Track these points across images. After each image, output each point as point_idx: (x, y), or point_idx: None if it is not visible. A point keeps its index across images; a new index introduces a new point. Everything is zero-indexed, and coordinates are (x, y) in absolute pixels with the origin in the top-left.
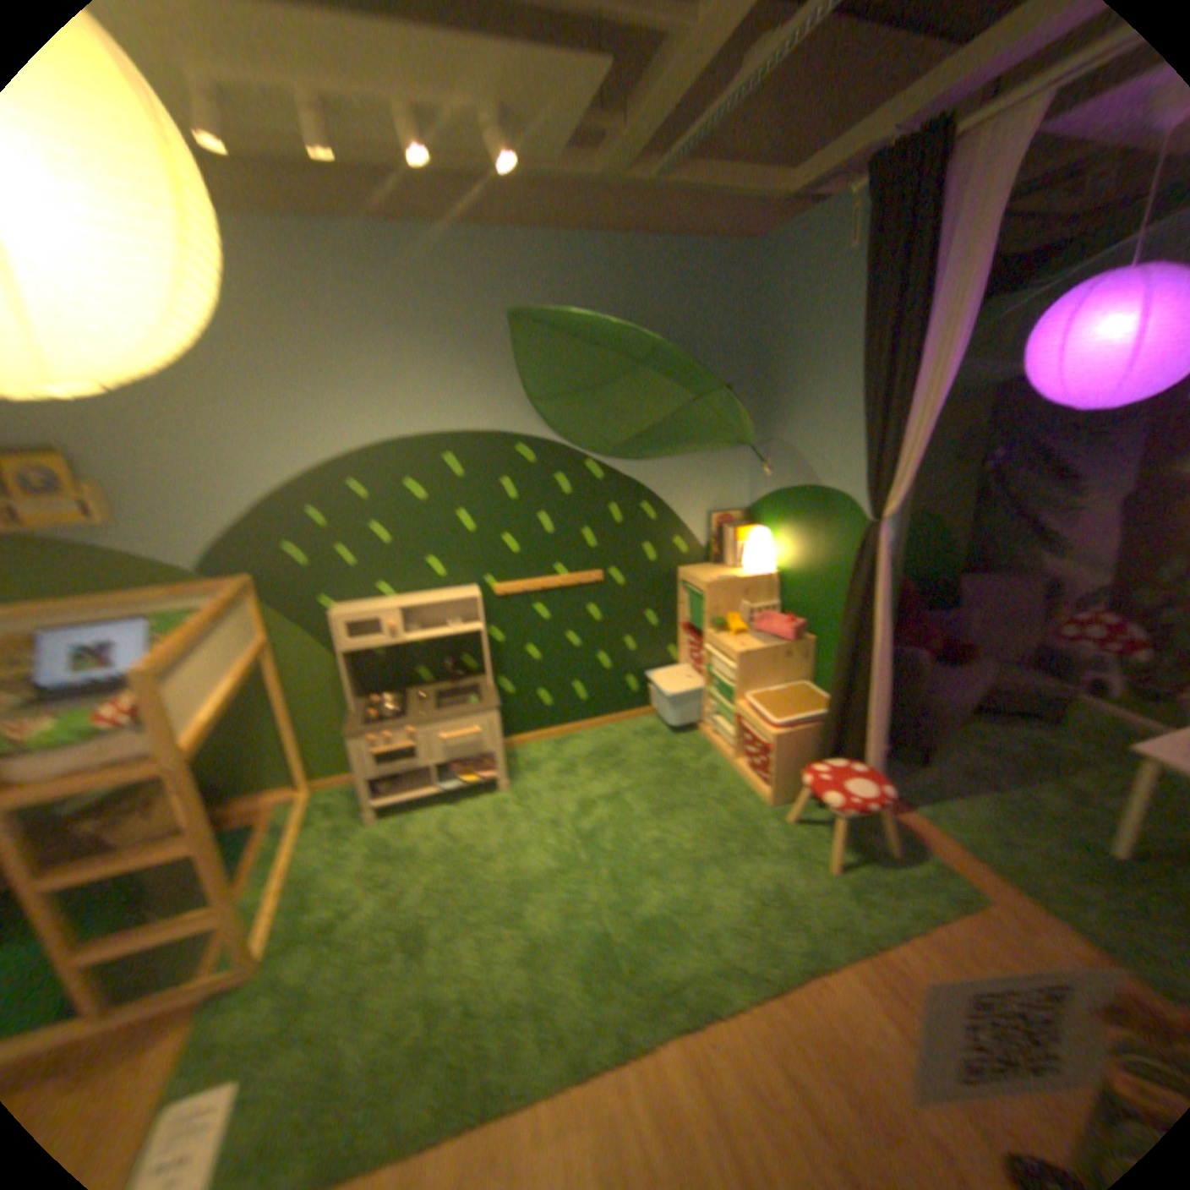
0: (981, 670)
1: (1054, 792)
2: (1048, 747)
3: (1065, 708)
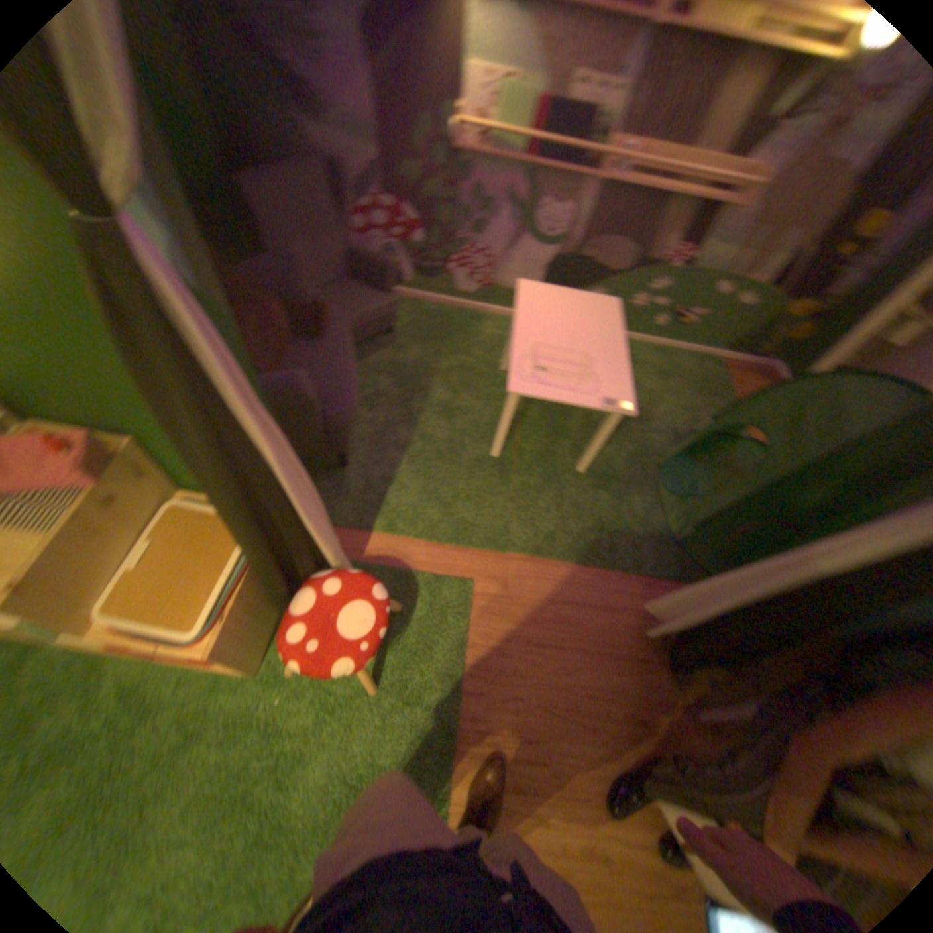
0: (338, 332)
1: (432, 417)
2: (399, 365)
3: (393, 318)
